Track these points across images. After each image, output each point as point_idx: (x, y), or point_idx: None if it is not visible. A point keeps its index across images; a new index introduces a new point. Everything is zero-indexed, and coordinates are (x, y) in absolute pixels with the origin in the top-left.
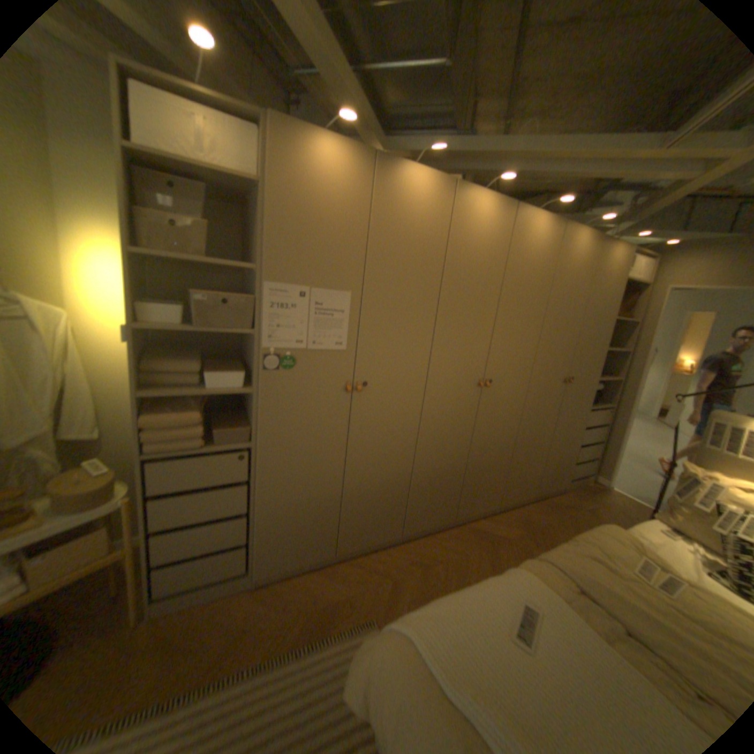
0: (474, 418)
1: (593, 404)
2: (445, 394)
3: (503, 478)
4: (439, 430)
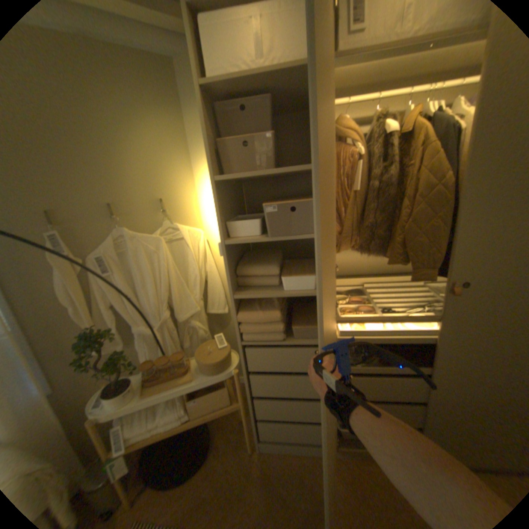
0: None
1: None
2: None
3: None
4: None
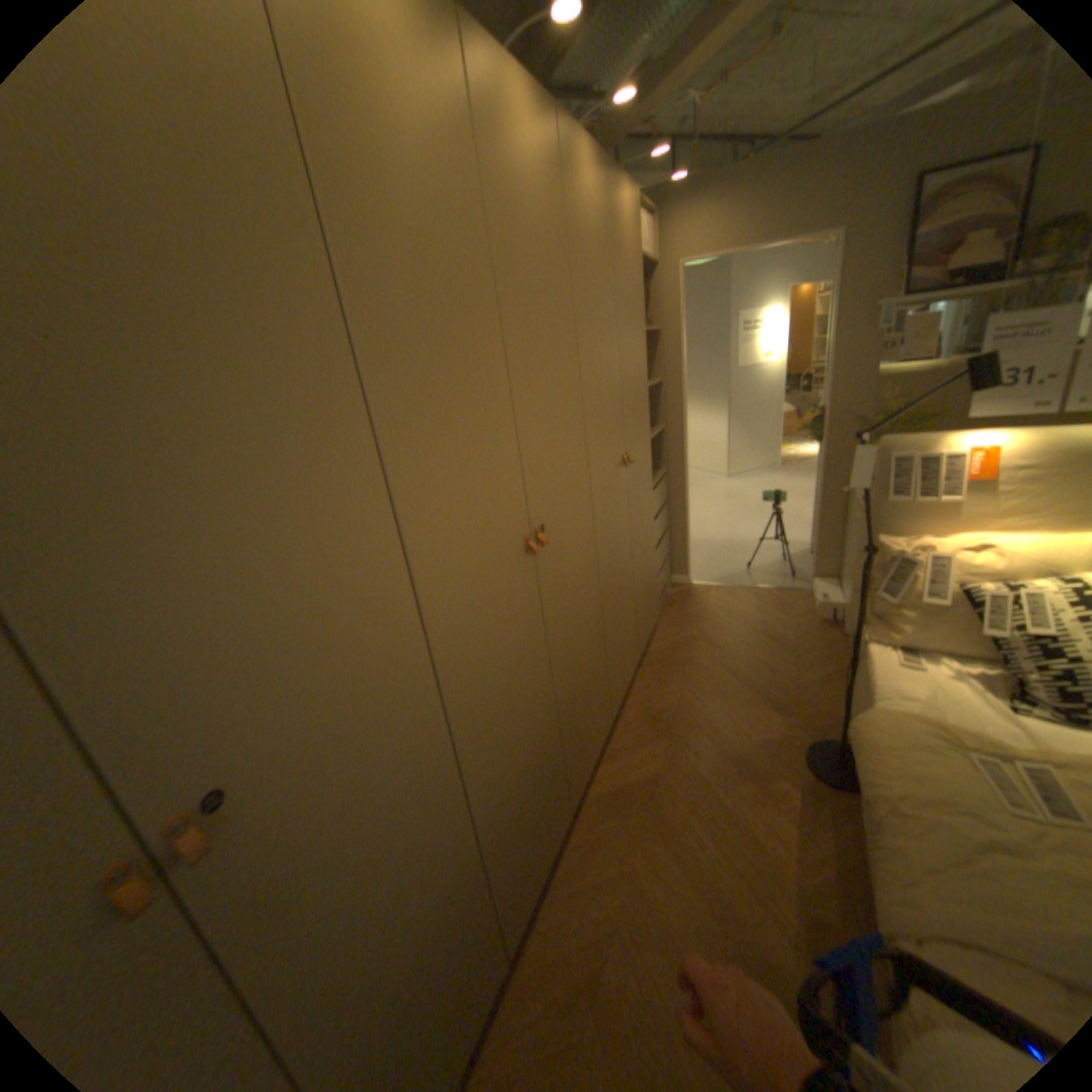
0: (540, 619)
1: (645, 480)
2: (478, 619)
3: (603, 679)
4: (495, 703)
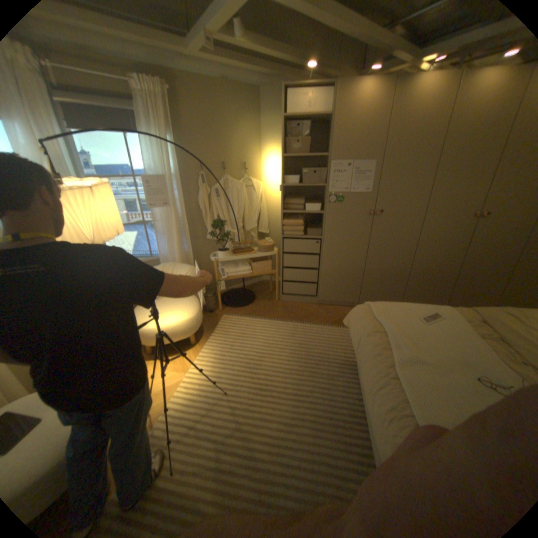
0: (470, 240)
1: None
2: (441, 221)
3: (498, 290)
4: (434, 244)
